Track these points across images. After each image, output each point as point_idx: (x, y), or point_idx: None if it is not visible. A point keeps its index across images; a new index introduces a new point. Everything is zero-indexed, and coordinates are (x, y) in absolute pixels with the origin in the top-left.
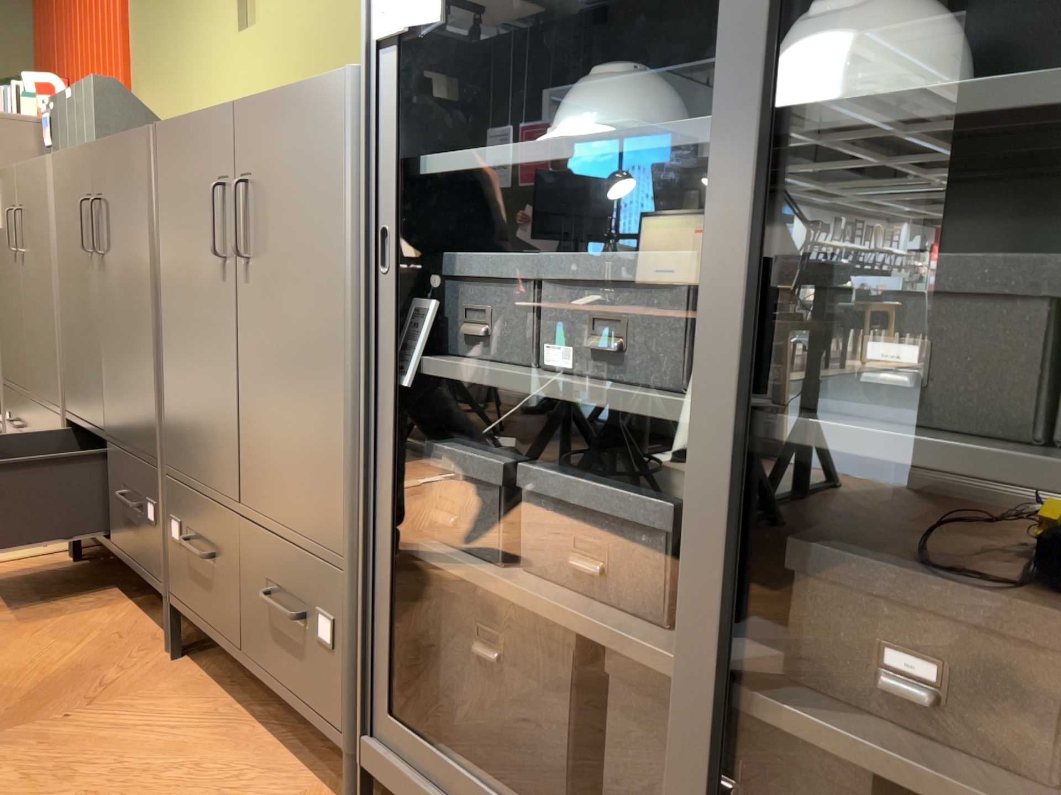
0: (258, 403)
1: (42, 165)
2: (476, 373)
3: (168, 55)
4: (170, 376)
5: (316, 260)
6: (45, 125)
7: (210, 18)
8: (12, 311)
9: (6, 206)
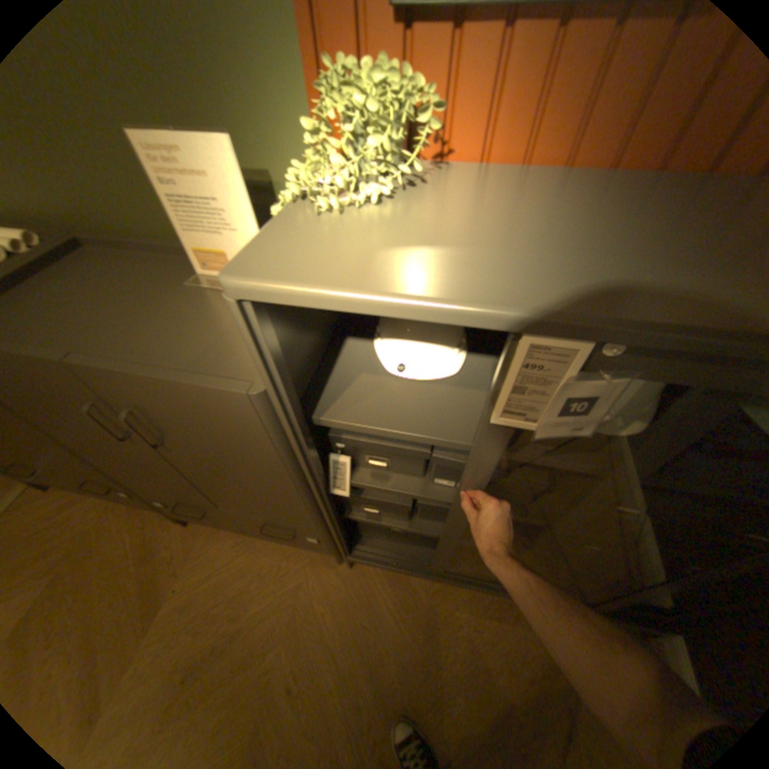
0: (213, 489)
1: None
2: (391, 492)
3: None
4: (95, 463)
5: (250, 462)
6: None
7: None
8: None
9: None
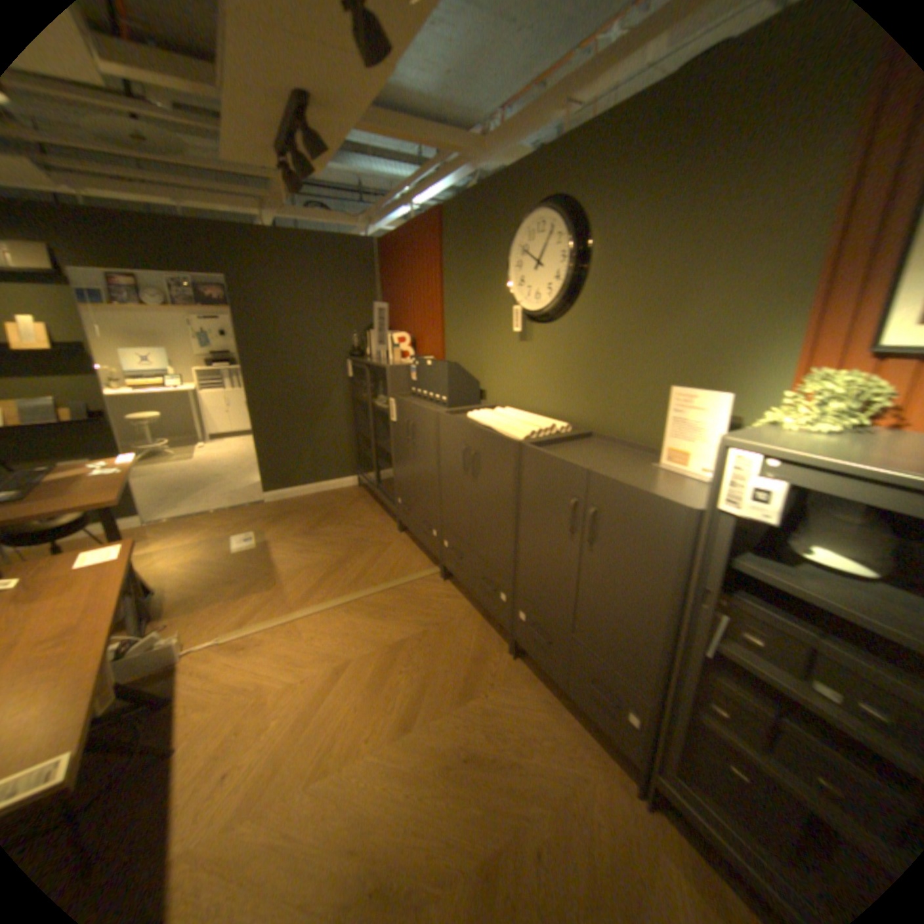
0: (591, 604)
1: (429, 413)
2: (759, 673)
3: (468, 334)
4: (523, 554)
5: (649, 575)
6: (411, 369)
7: (498, 327)
8: (403, 460)
9: (401, 415)
